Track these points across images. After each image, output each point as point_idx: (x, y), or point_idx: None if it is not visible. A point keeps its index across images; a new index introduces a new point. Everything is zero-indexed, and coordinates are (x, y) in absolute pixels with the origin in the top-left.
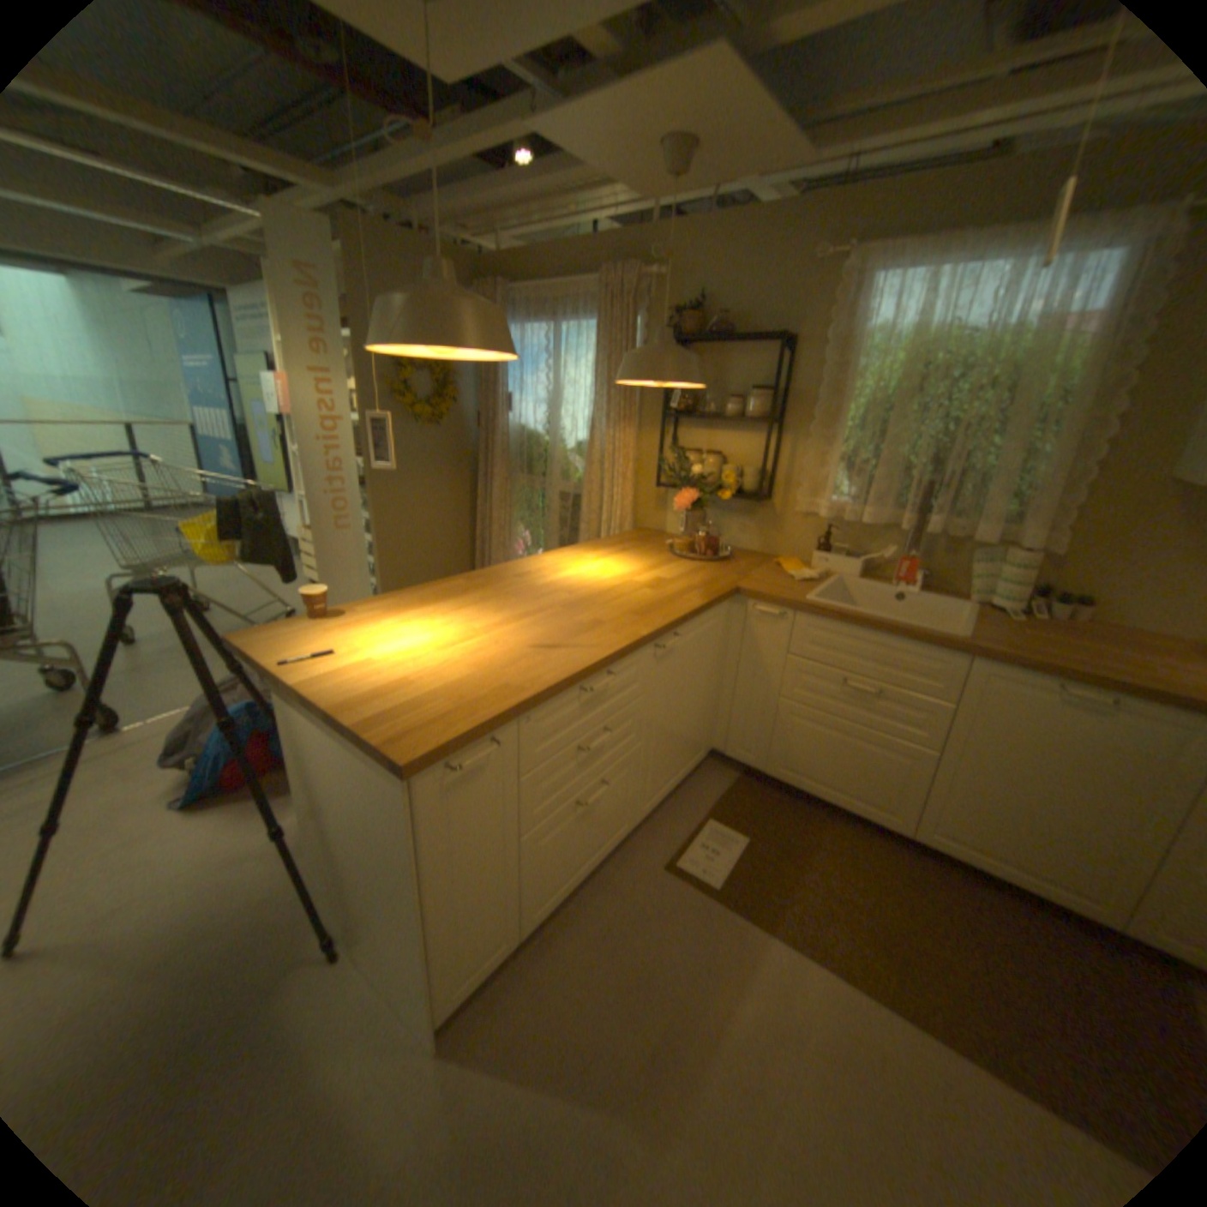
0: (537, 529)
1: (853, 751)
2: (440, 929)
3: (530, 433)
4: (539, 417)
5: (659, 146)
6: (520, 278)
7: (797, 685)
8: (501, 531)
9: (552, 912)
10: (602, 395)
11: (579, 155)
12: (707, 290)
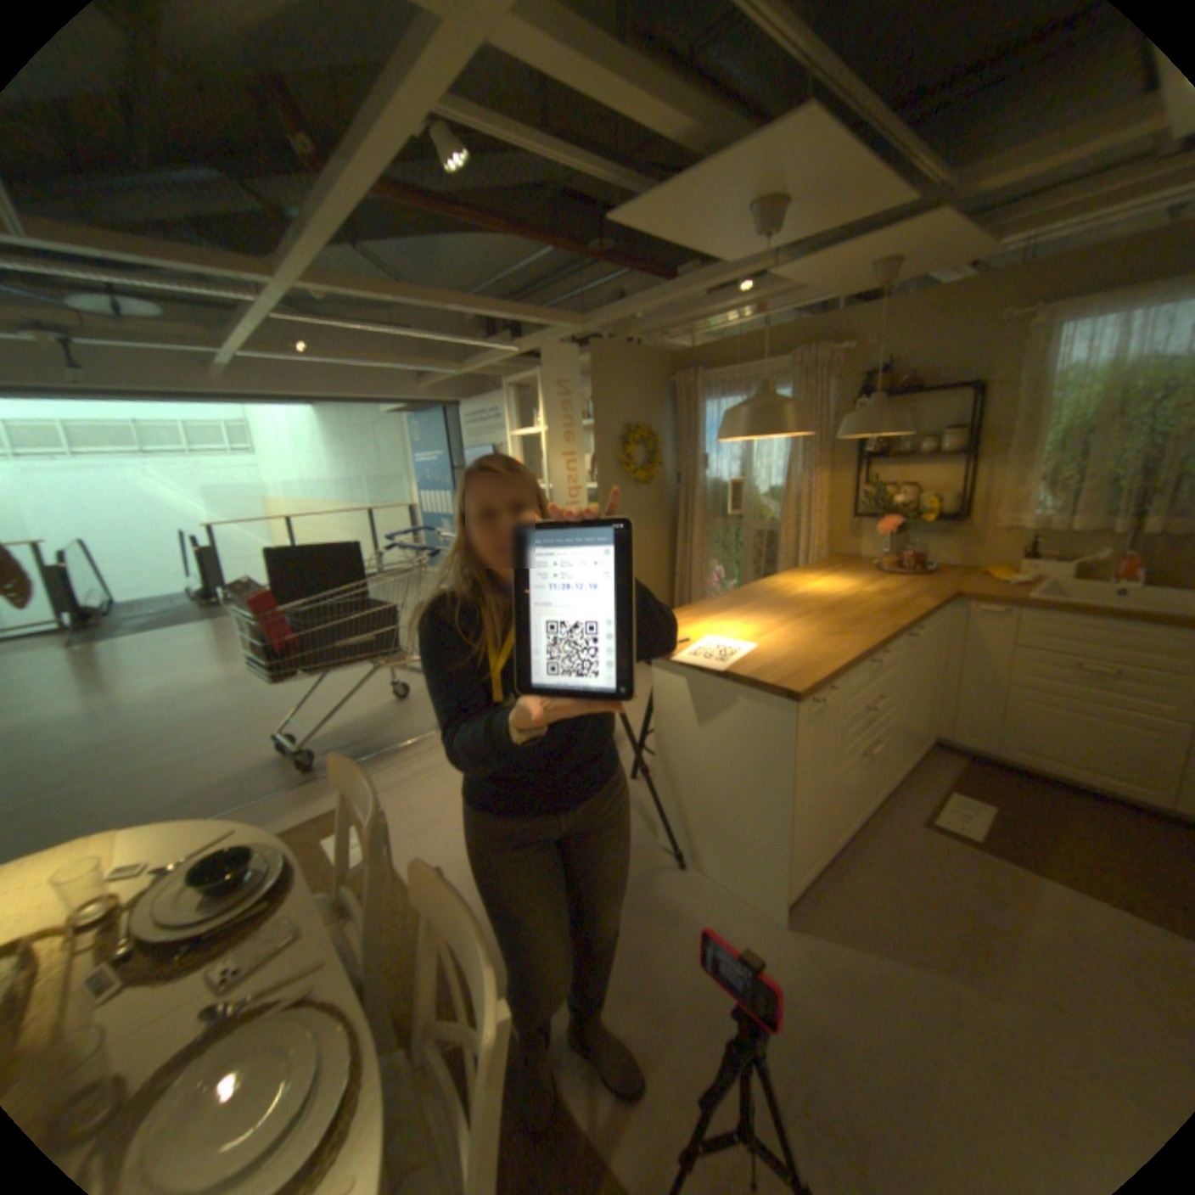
0: (732, 563)
1: (1094, 729)
2: (800, 822)
3: (723, 484)
4: (733, 470)
5: (869, 266)
6: (714, 364)
7: (1027, 672)
8: (698, 567)
9: (845, 843)
10: (797, 447)
11: (784, 275)
12: (893, 355)
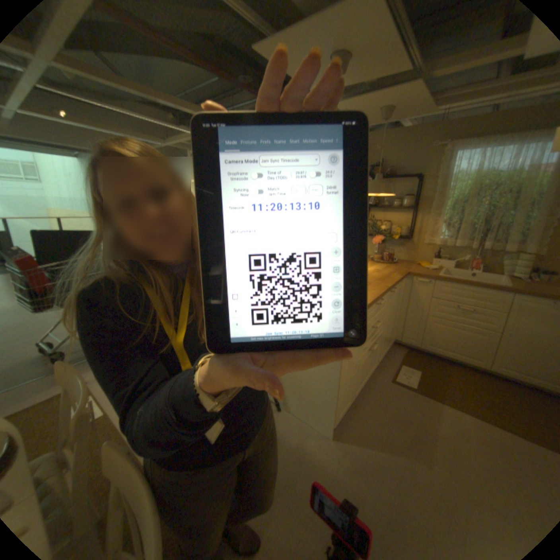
0: None
1: (462, 335)
2: (341, 386)
3: None
4: None
5: (379, 109)
6: None
7: (436, 310)
8: None
9: (358, 393)
10: None
11: None
12: (383, 158)
